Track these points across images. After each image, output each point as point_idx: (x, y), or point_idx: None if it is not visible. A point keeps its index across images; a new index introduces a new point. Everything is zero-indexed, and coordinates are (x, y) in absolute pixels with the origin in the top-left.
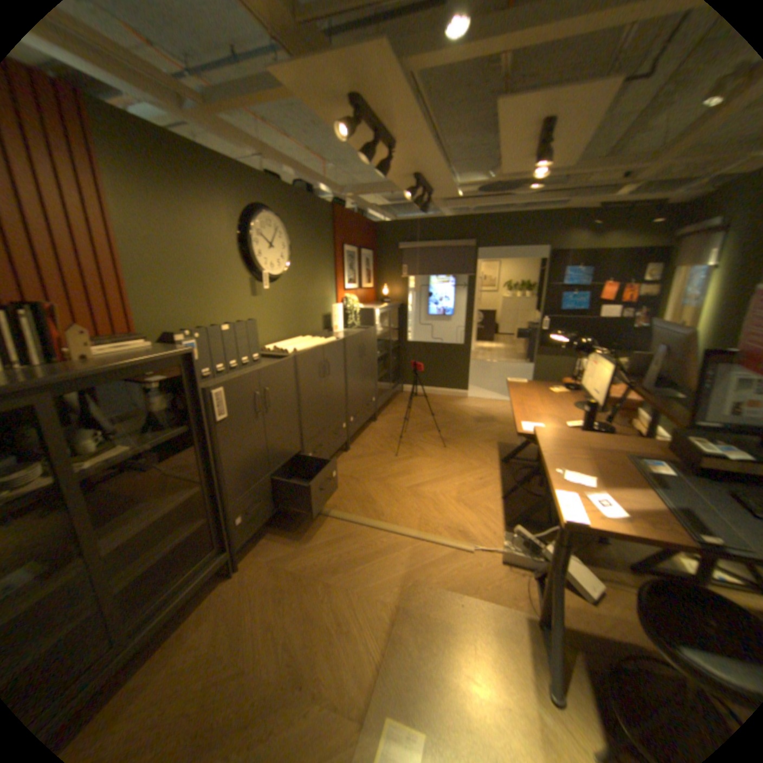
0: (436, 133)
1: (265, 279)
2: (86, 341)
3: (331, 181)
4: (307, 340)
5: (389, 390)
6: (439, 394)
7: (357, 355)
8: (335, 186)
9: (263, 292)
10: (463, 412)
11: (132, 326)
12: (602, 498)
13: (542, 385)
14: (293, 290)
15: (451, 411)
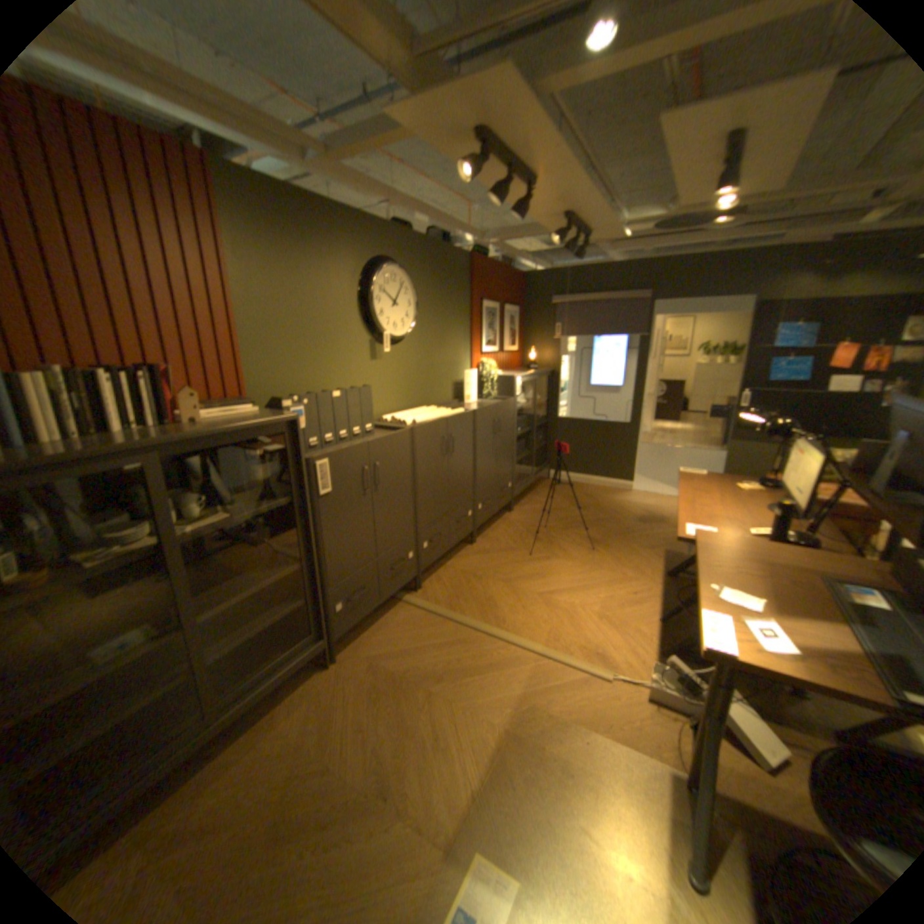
0: (589, 163)
1: (386, 341)
2: (196, 405)
3: (470, 227)
4: (430, 412)
5: (531, 476)
6: (596, 485)
7: (489, 431)
8: (474, 232)
9: (384, 356)
10: (624, 509)
11: (244, 391)
12: (766, 626)
13: (727, 479)
14: (418, 354)
15: (609, 506)
